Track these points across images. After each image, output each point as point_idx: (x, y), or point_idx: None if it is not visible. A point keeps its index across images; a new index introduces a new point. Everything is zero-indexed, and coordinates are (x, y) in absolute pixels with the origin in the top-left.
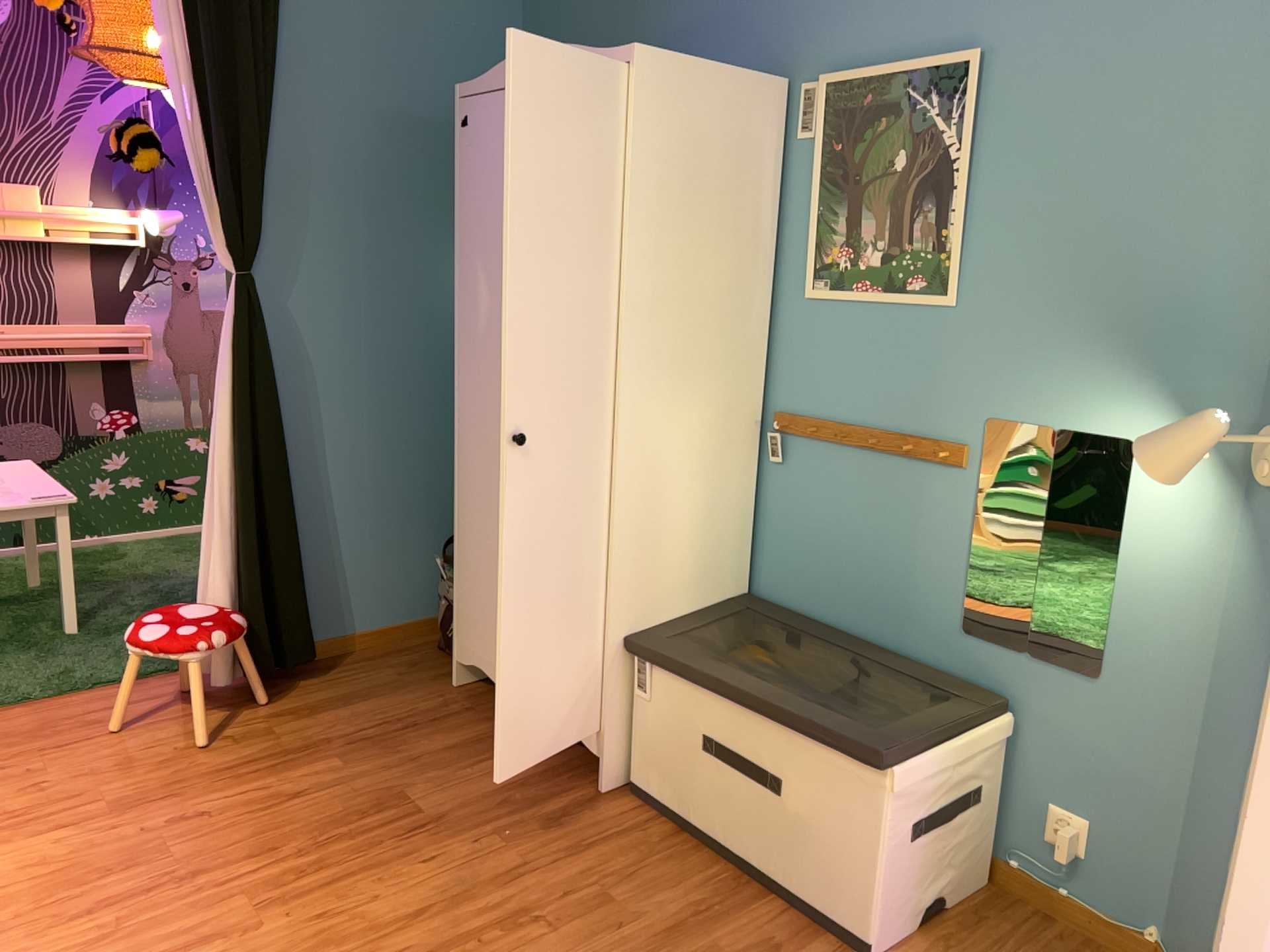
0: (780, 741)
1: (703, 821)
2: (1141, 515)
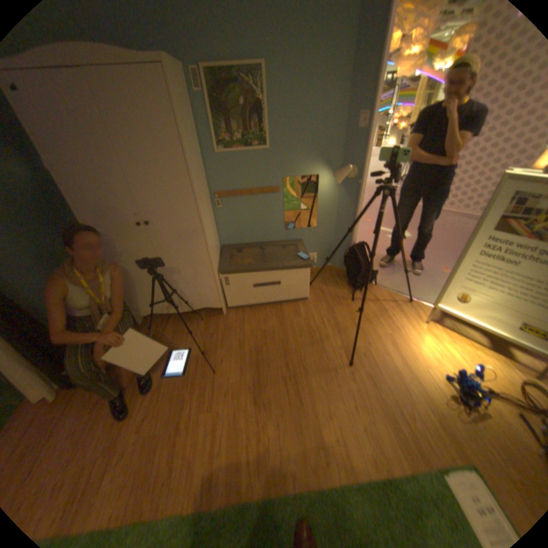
0: (278, 274)
1: (257, 302)
2: (320, 191)
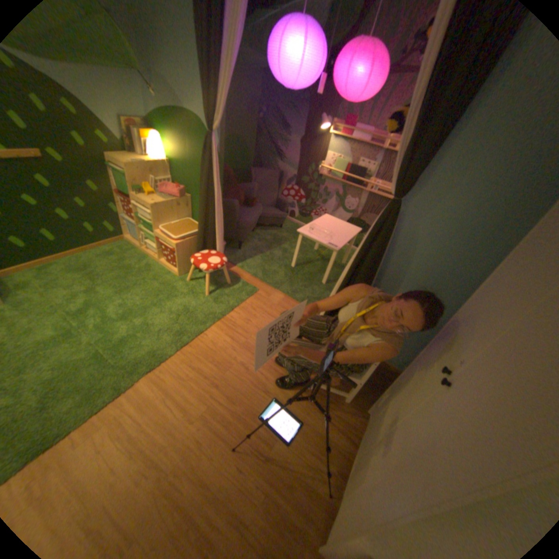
0: None
1: None
2: None
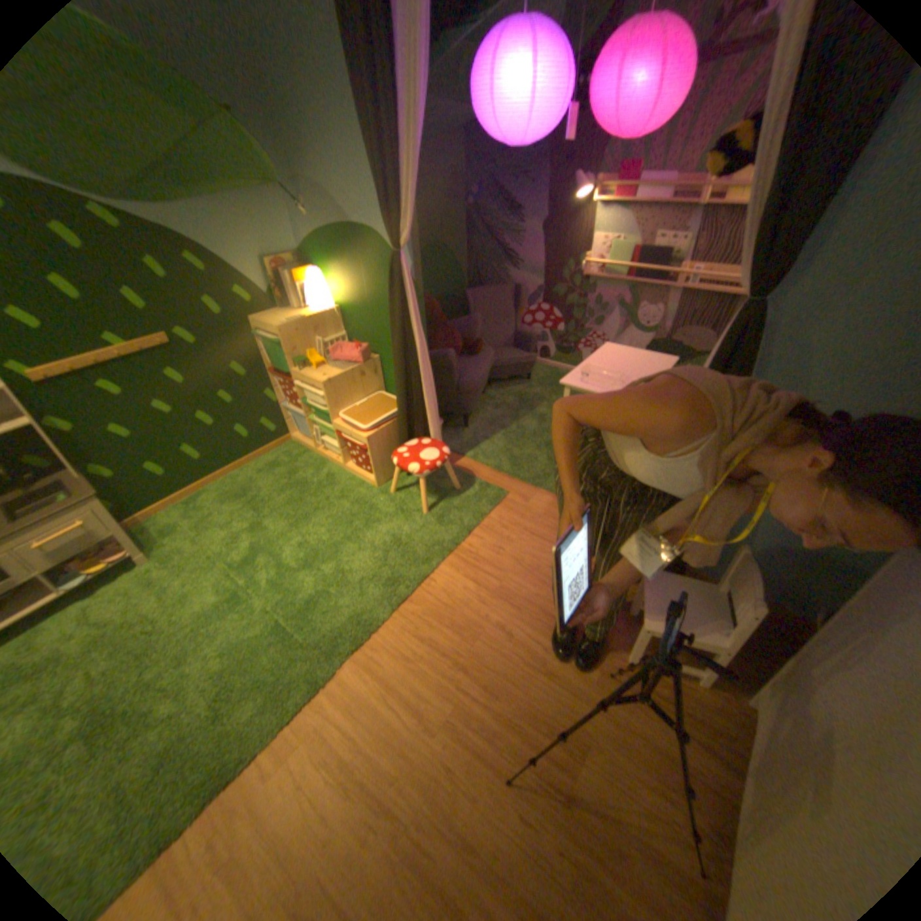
0: None
1: None
2: None
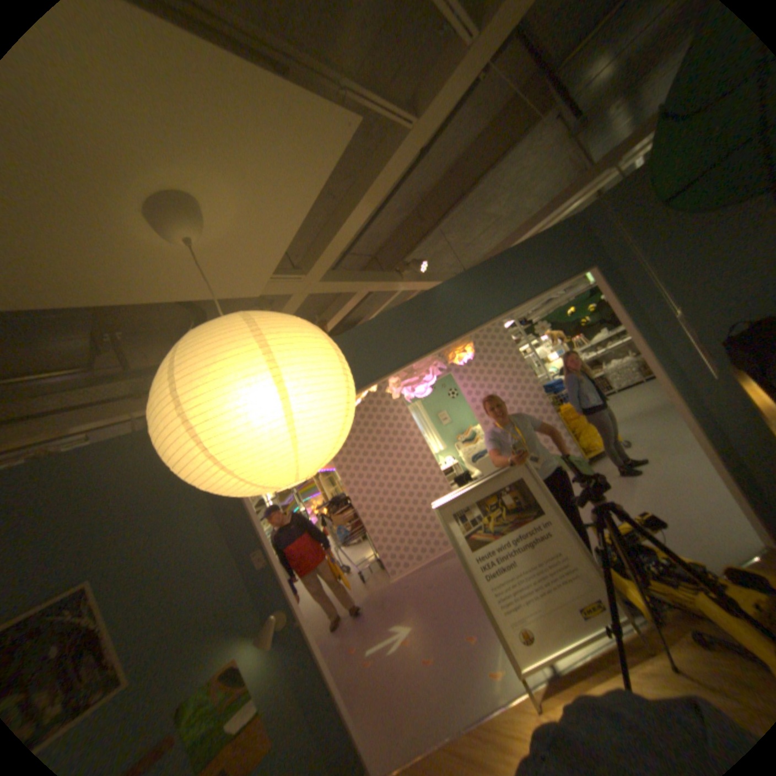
0: None
1: None
2: (247, 679)
